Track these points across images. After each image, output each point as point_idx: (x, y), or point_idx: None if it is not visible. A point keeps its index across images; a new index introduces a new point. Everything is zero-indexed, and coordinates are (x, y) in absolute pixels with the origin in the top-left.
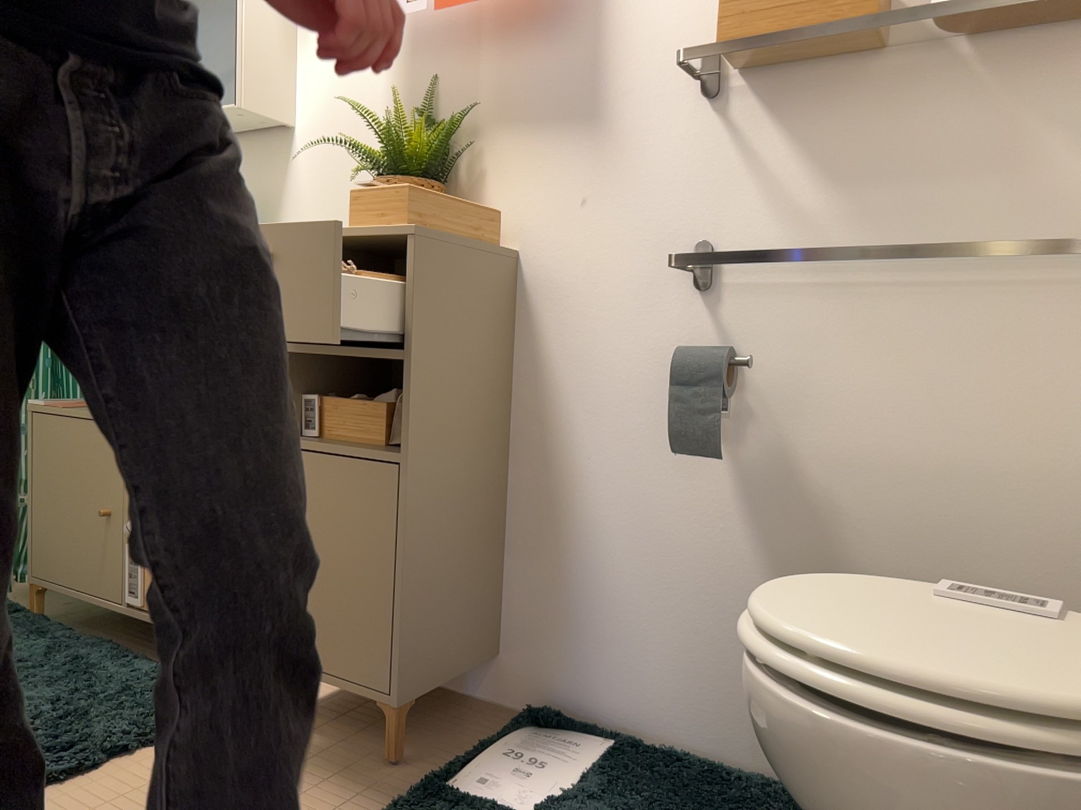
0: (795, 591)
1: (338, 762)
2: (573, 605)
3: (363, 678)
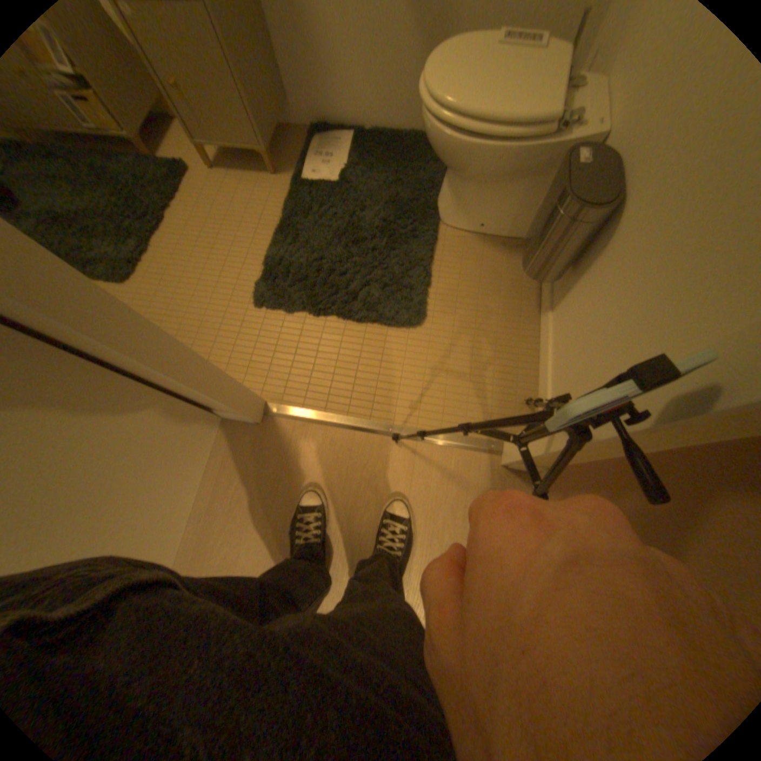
0: (441, 60)
1: (251, 179)
2: (316, 60)
3: (243, 140)
